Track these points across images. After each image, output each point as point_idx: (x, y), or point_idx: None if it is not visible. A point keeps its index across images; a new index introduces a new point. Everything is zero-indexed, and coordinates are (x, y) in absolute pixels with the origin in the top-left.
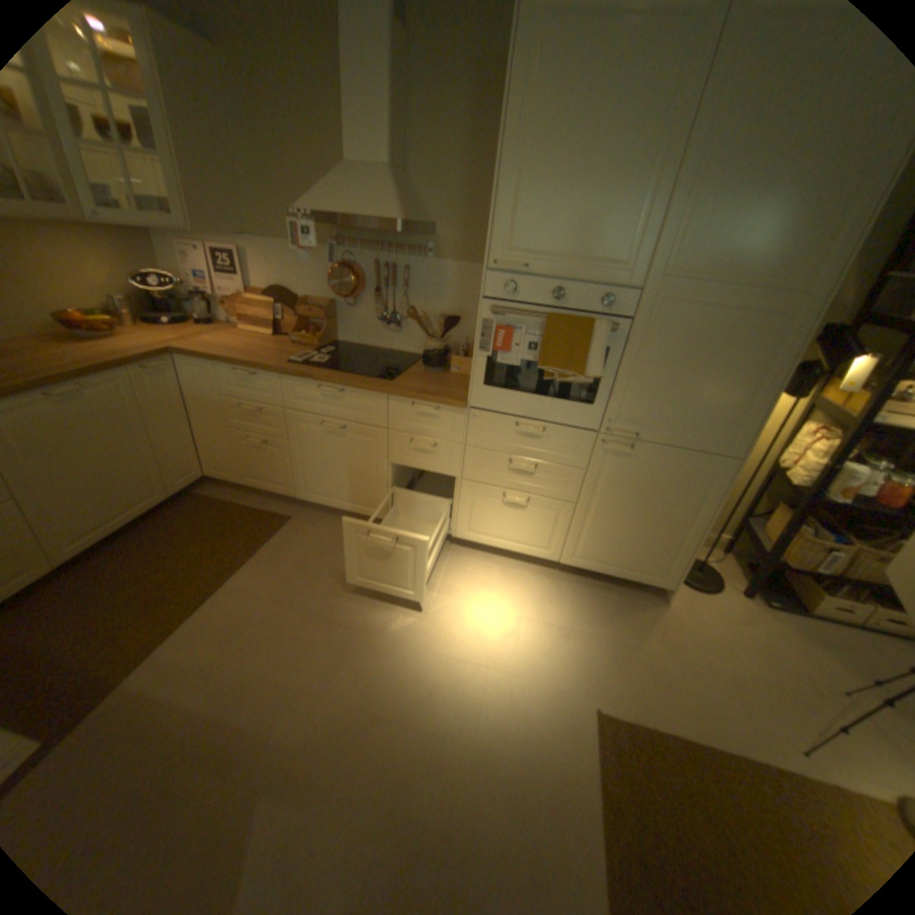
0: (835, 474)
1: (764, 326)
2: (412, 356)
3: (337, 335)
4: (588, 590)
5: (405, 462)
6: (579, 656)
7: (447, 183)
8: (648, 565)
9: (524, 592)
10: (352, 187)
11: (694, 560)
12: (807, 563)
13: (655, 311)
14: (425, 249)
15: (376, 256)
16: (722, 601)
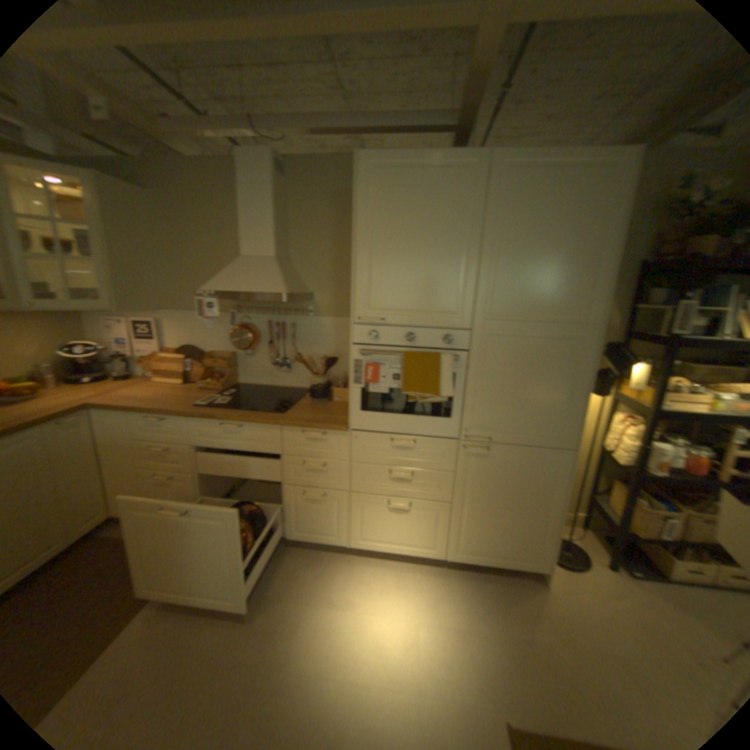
0: (650, 454)
1: (565, 349)
2: (303, 390)
3: (241, 378)
4: (477, 585)
5: (301, 482)
6: (481, 661)
7: (322, 266)
8: (524, 554)
9: (420, 596)
10: (250, 273)
11: (561, 544)
12: (653, 532)
13: (485, 344)
14: (309, 311)
15: (271, 318)
16: (594, 578)
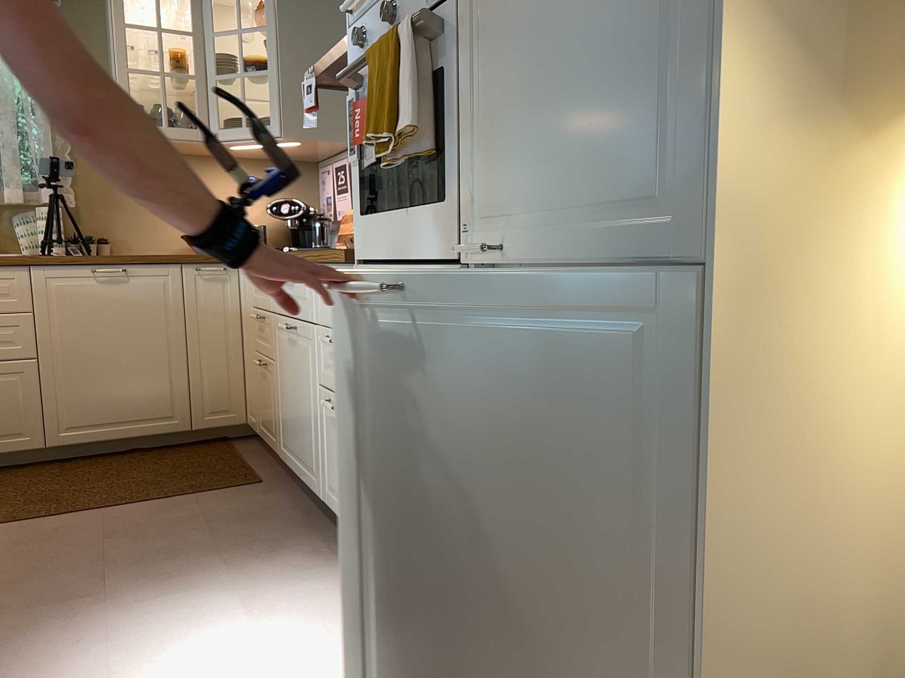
0: None
1: None
2: None
3: None
4: None
5: (327, 381)
6: None
7: None
8: None
9: None
10: None
11: None
12: None
13: None
14: None
15: None
16: None
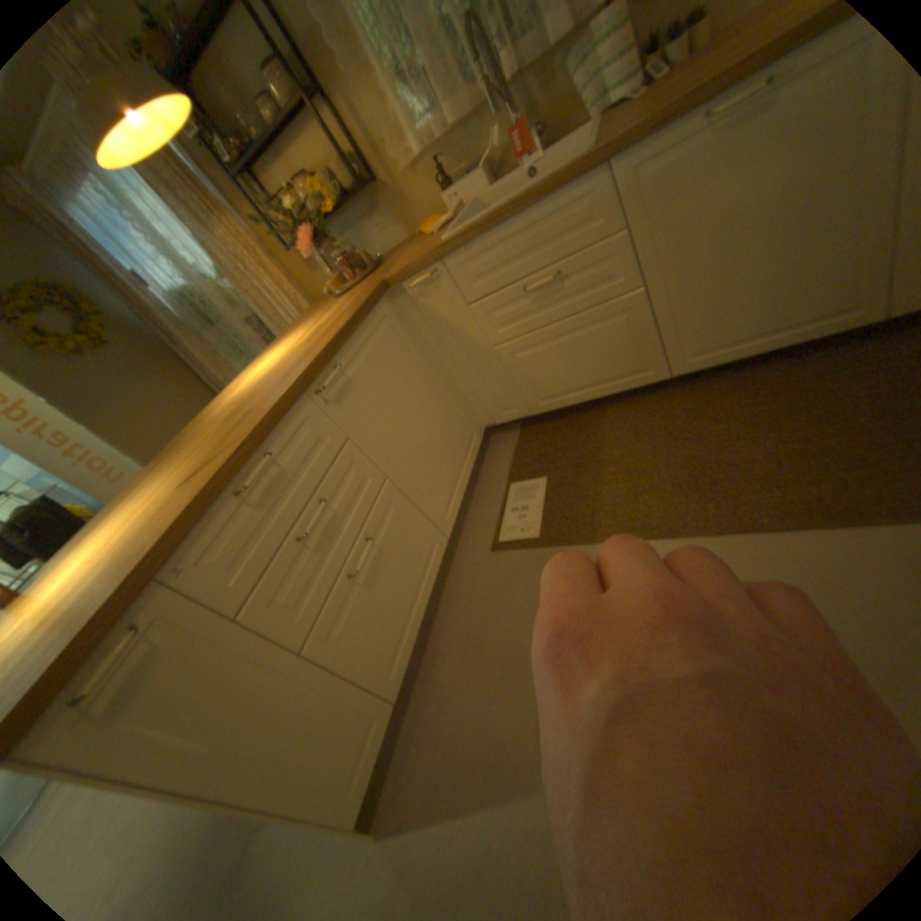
0: None
1: None
2: None
3: None
4: None
5: None
6: None
7: None
8: None
9: None
10: None
11: None
12: None
13: None
14: None
15: None
16: None
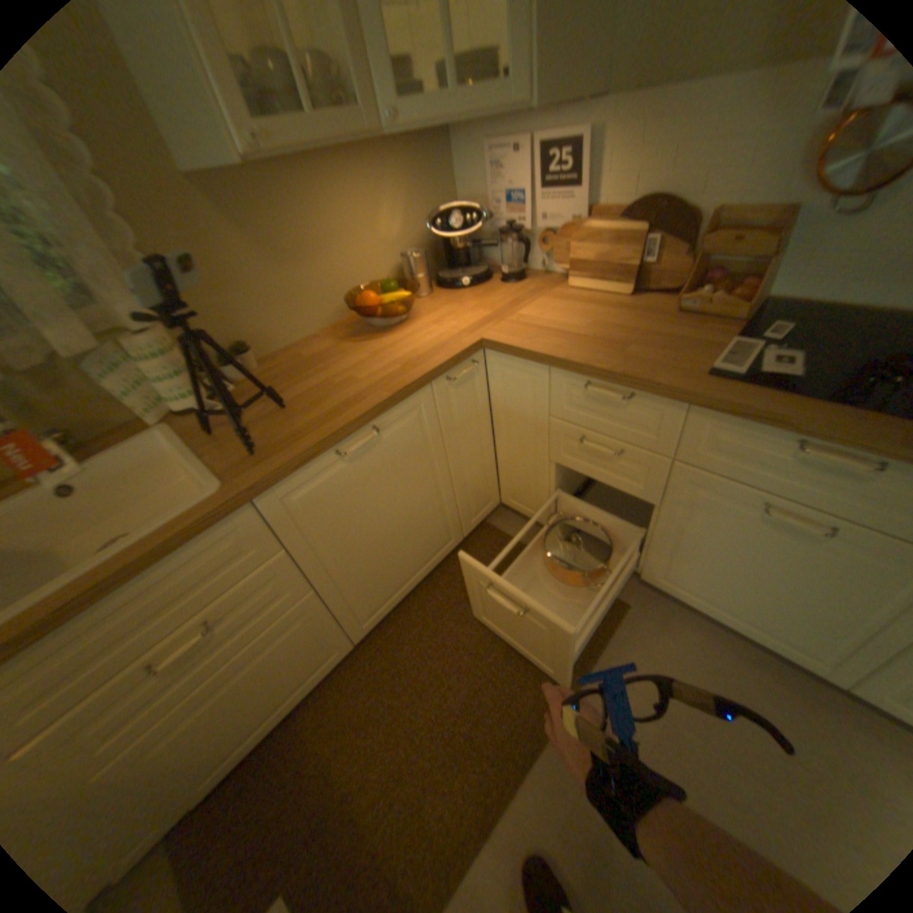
0: None
1: None
2: None
3: (775, 282)
4: None
5: None
6: None
7: None
8: None
9: None
10: None
11: None
12: None
13: None
14: None
15: None
16: None
